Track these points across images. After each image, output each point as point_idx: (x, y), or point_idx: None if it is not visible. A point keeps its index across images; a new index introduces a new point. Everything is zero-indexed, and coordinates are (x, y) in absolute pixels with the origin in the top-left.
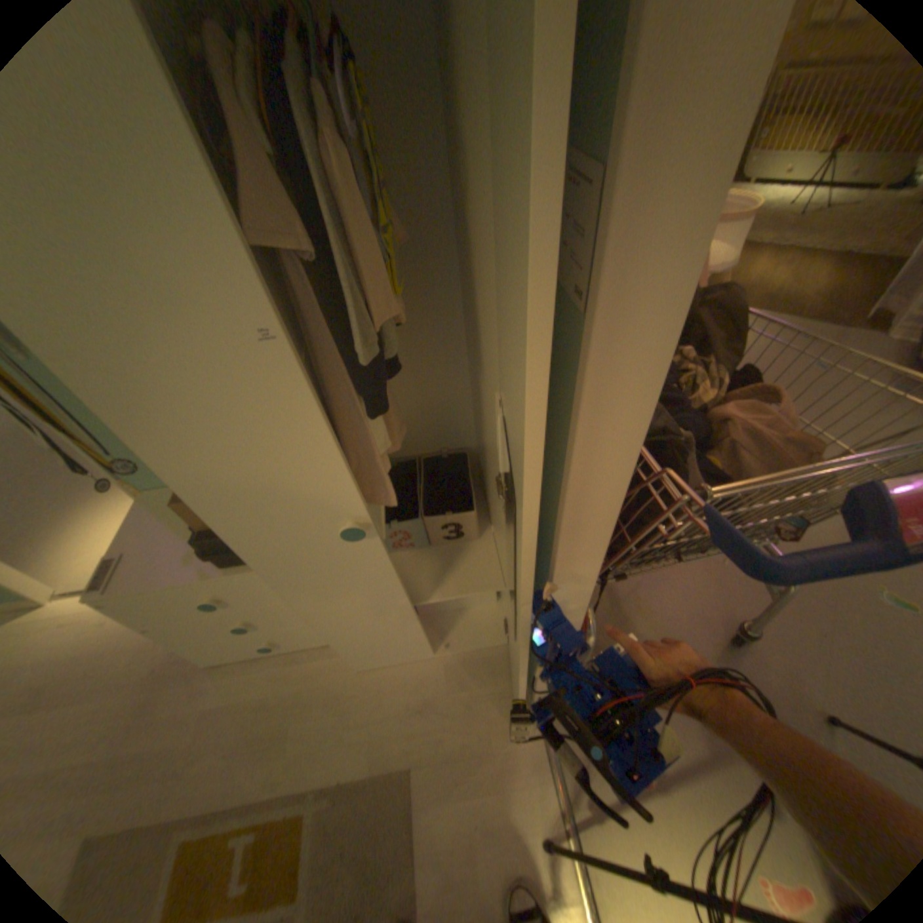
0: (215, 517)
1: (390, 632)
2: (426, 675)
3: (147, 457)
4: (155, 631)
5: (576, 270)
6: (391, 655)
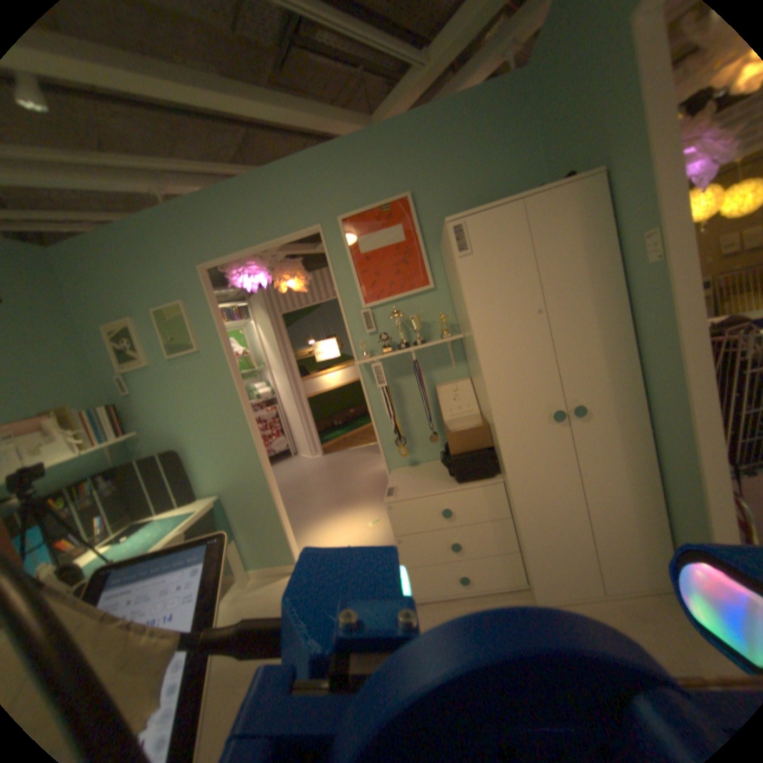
0: (490, 410)
1: (570, 542)
2: (604, 611)
3: (483, 367)
4: (406, 542)
5: (655, 255)
6: (570, 583)
